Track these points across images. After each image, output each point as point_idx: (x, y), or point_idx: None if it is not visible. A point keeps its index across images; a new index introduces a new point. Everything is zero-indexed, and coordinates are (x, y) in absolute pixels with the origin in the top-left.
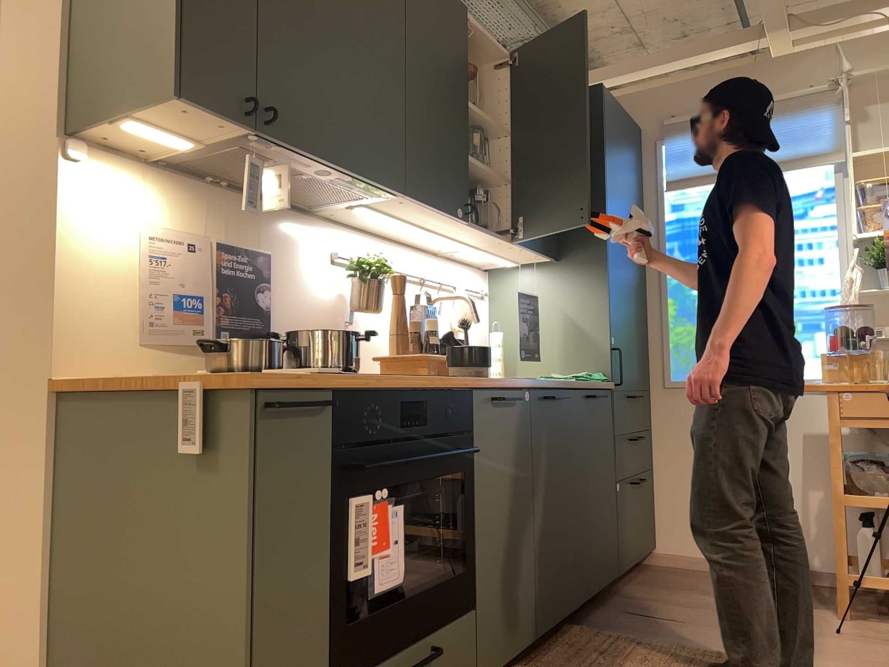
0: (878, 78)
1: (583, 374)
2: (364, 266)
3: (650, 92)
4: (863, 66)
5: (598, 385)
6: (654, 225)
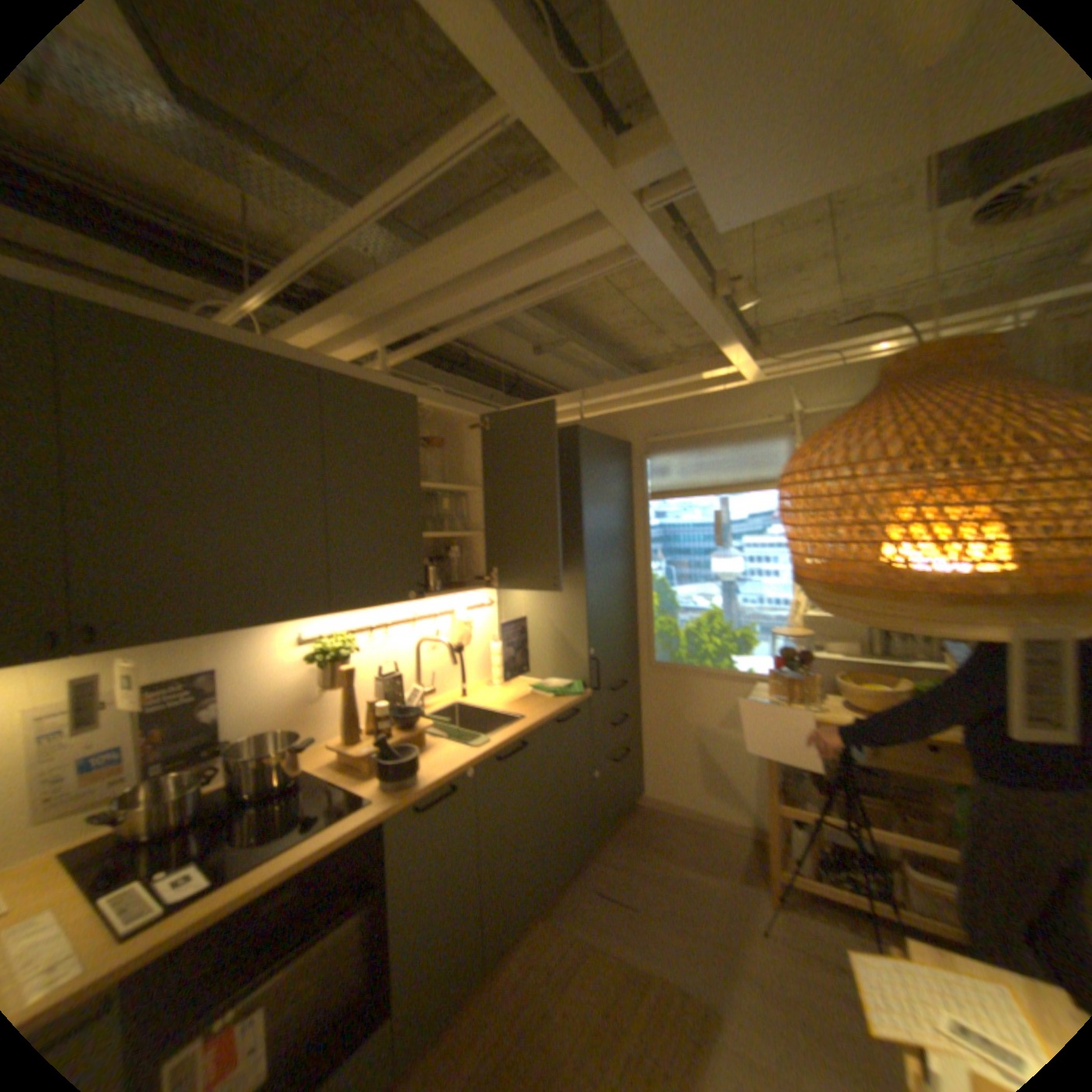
0: (832, 412)
1: (563, 687)
2: (320, 659)
3: (638, 410)
4: (819, 398)
5: (572, 703)
6: (643, 529)
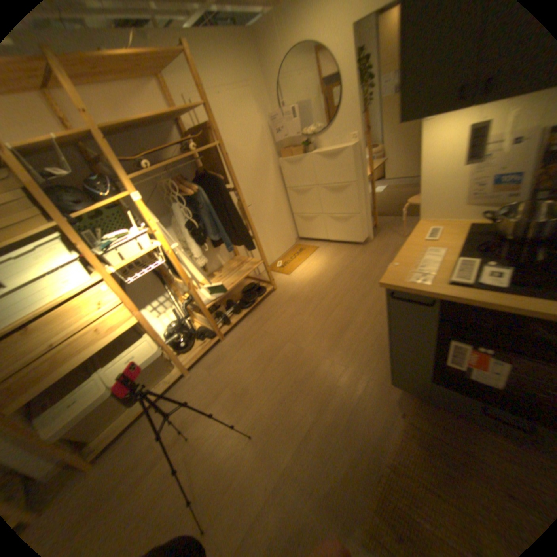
0: None
1: None
2: None
3: None
4: None
5: None
6: None
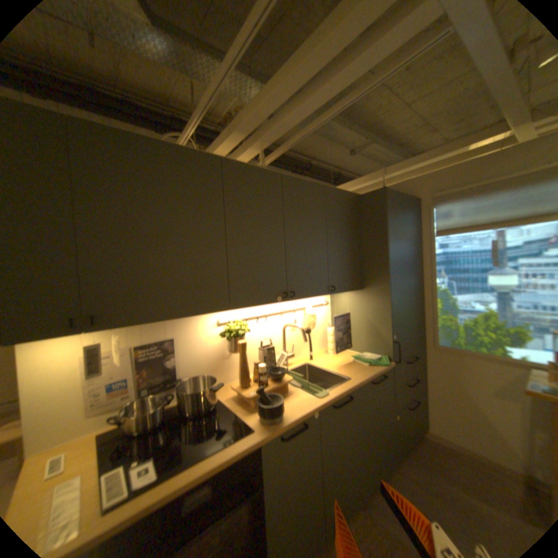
0: None
1: (375, 358)
2: (227, 334)
3: (426, 175)
4: None
5: (381, 370)
6: (429, 255)
